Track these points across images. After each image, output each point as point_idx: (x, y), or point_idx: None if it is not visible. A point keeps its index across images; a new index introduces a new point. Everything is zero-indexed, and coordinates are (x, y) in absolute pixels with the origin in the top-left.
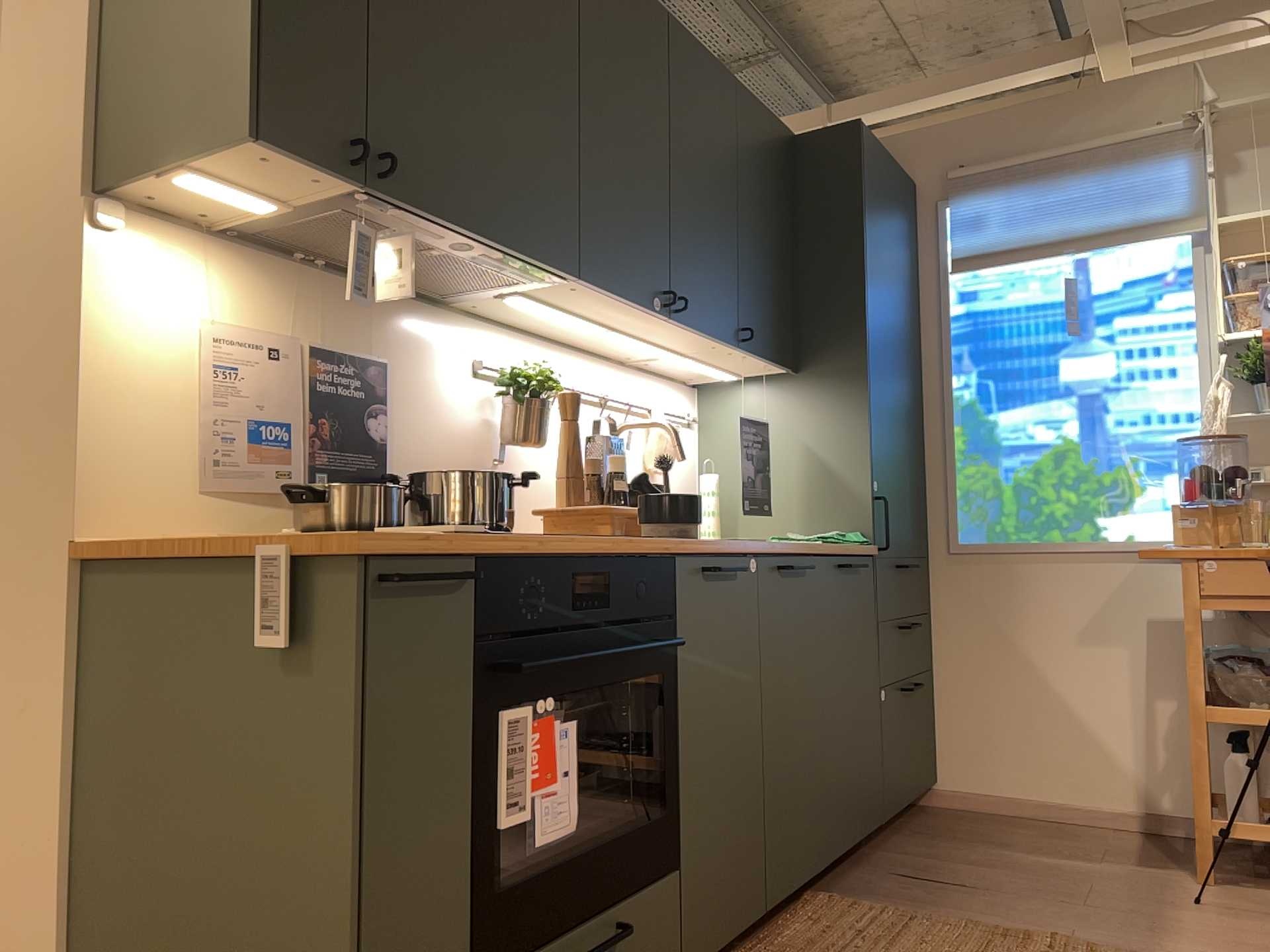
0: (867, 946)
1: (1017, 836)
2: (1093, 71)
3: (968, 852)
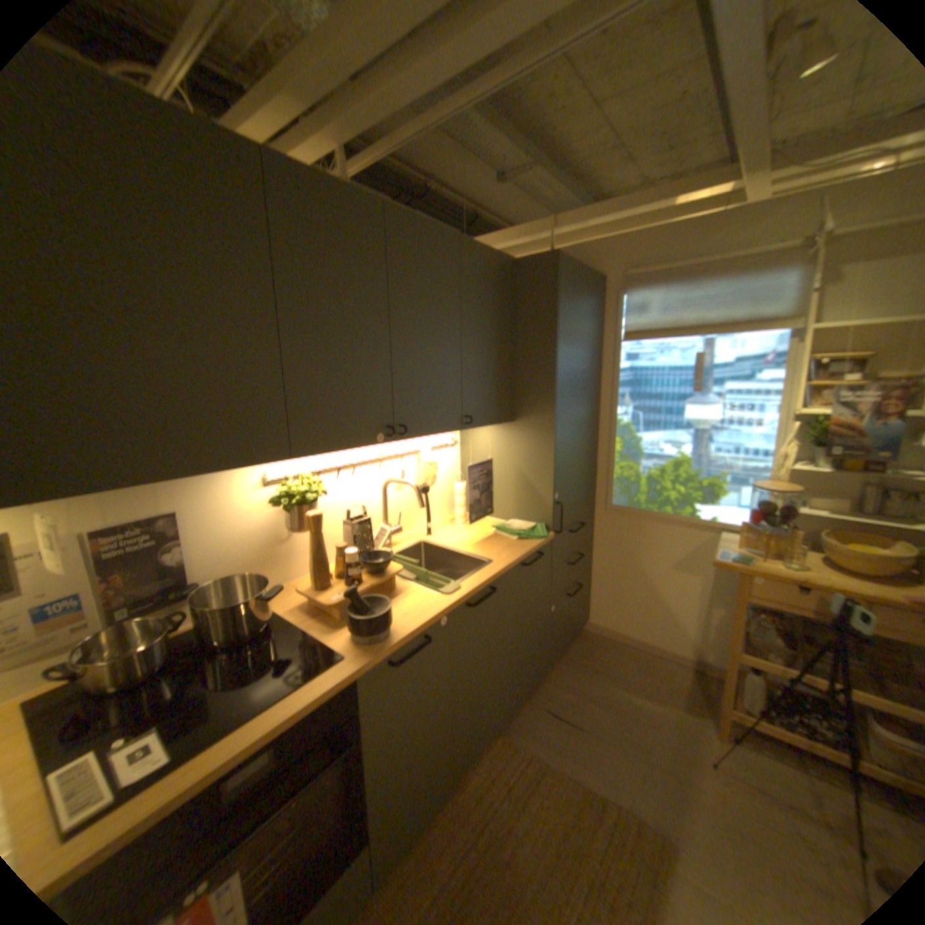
0: (509, 811)
1: (624, 671)
2: (743, 188)
3: (593, 688)
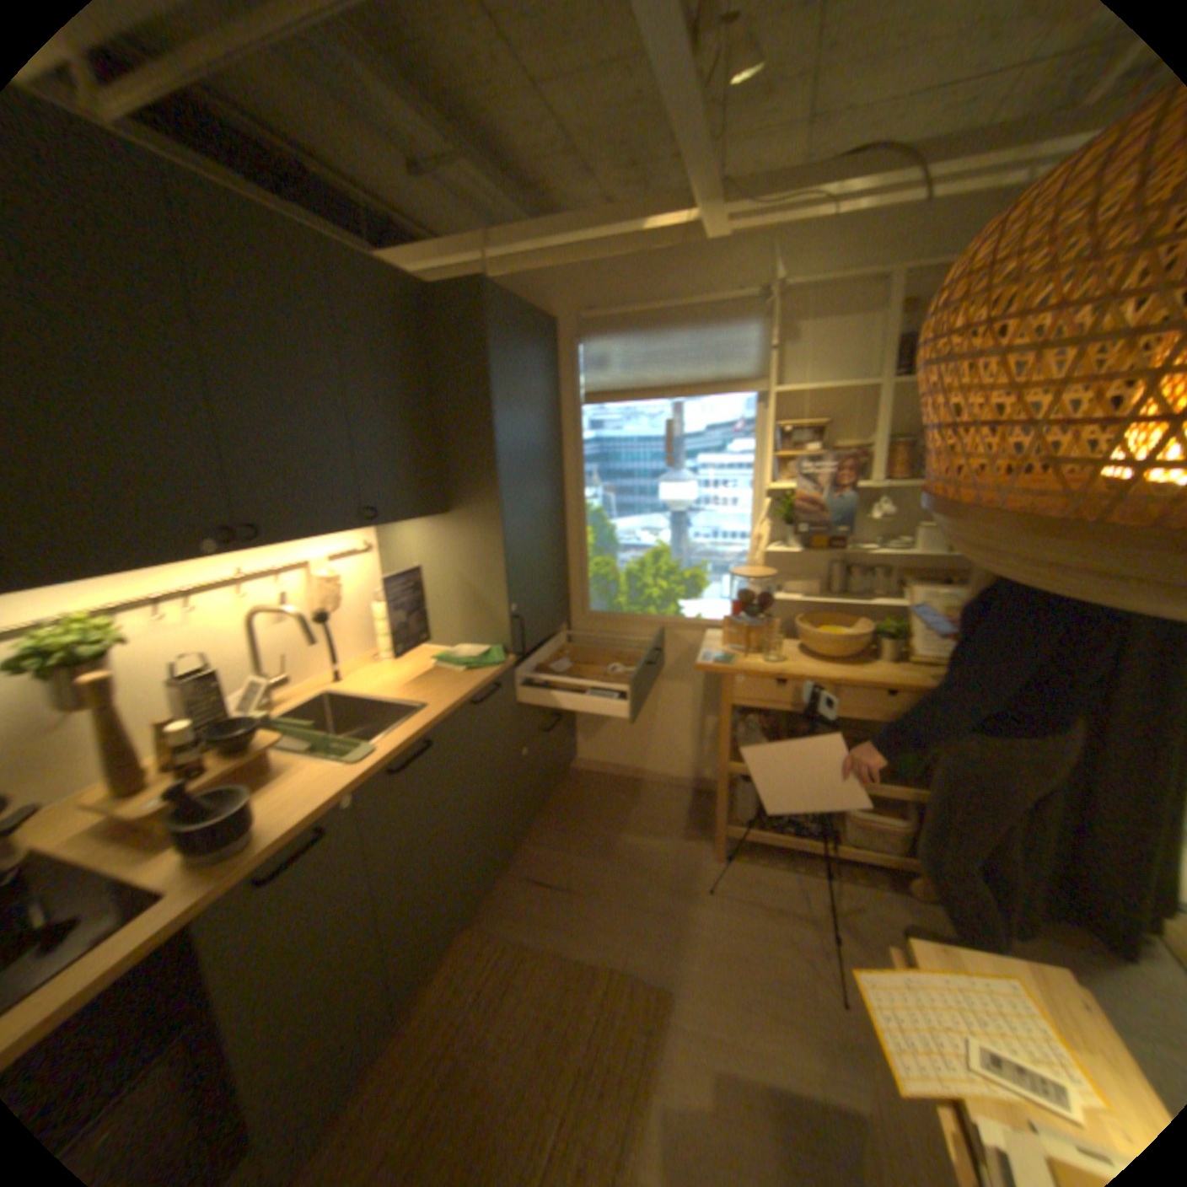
0: (474, 1022)
1: (616, 809)
2: (699, 222)
3: (581, 837)
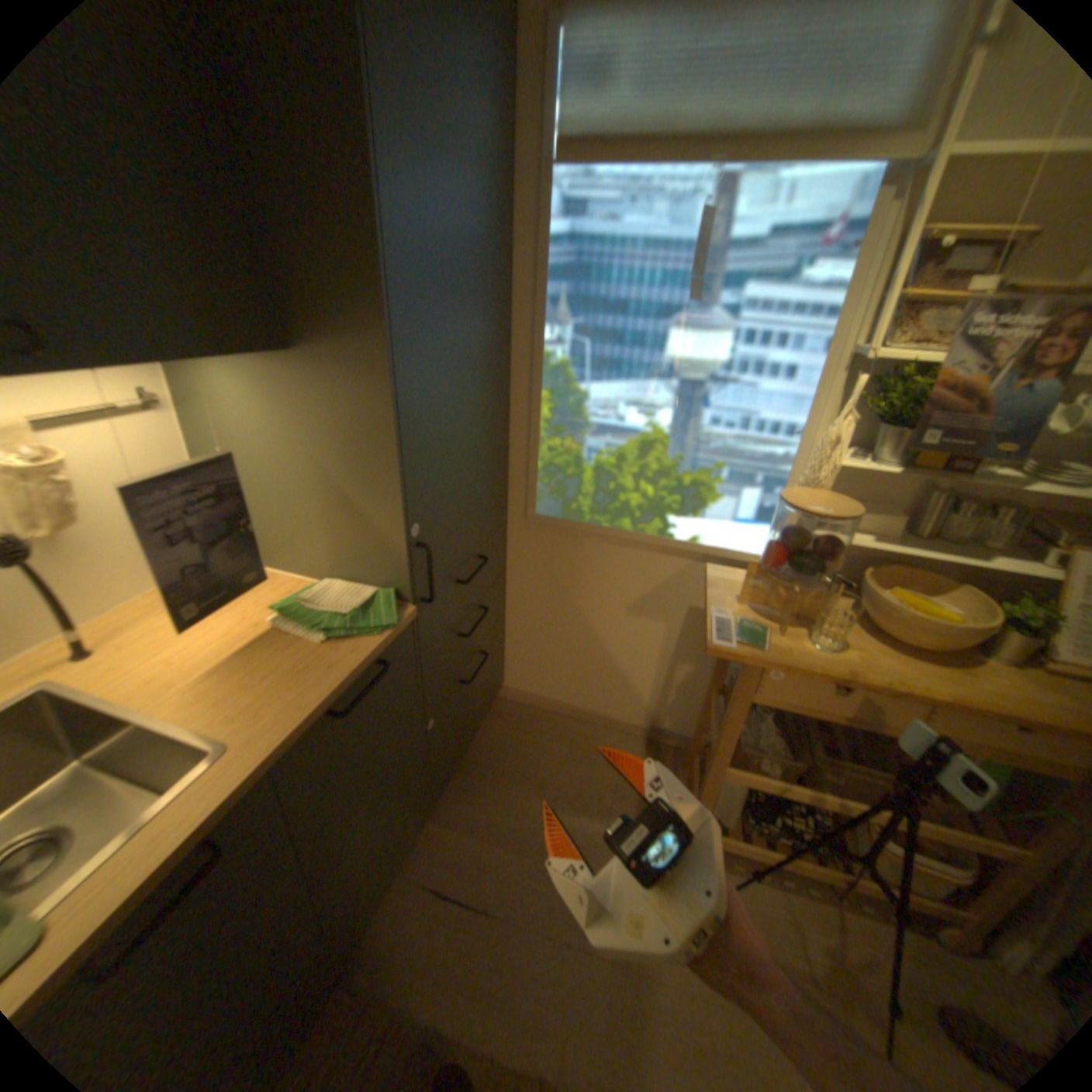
0: None
1: (552, 765)
2: None
3: (506, 811)
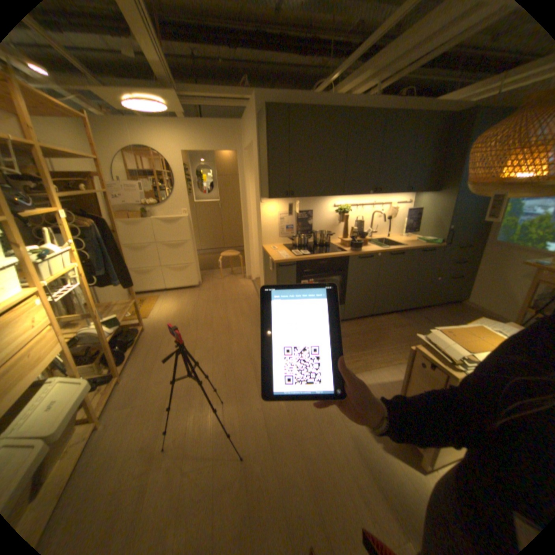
0: (390, 326)
1: (474, 319)
2: None
3: (451, 318)
